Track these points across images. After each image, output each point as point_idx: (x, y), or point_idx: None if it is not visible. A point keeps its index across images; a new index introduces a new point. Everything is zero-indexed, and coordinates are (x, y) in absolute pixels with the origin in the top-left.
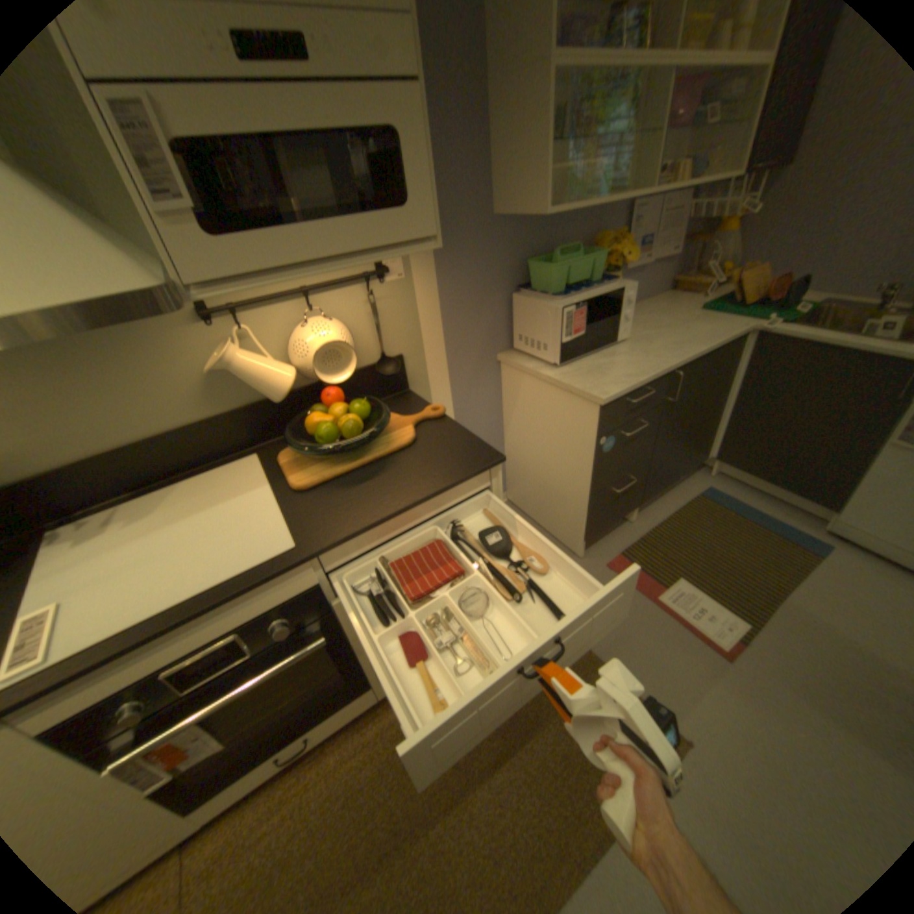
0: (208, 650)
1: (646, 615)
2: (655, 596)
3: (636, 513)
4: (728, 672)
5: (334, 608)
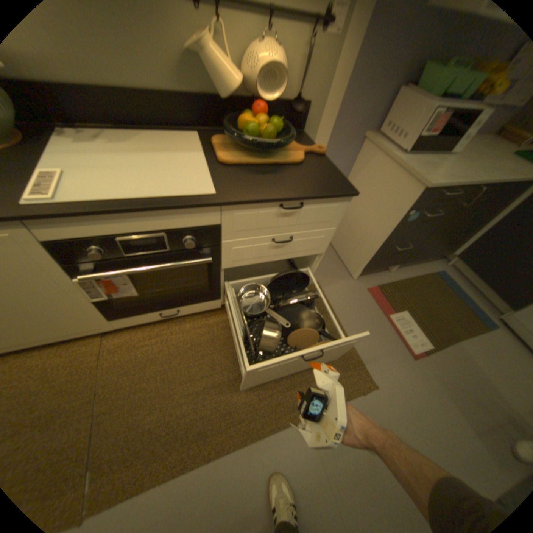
0: (146, 235)
1: (380, 321)
2: (388, 313)
3: (397, 268)
4: (412, 363)
5: (221, 244)
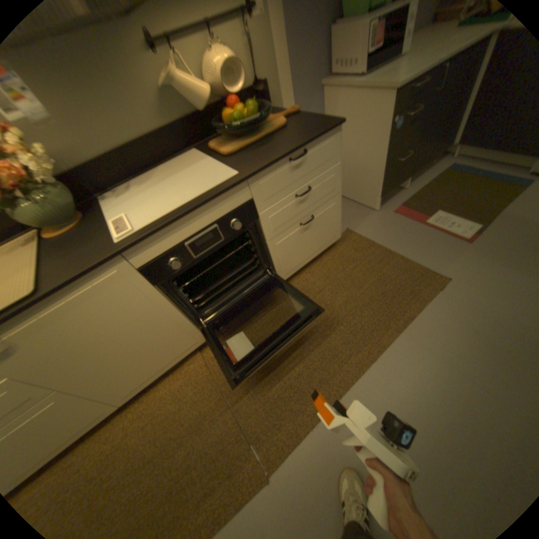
0: (205, 233)
1: (420, 230)
2: (424, 221)
3: (409, 183)
4: (469, 247)
5: (259, 218)
